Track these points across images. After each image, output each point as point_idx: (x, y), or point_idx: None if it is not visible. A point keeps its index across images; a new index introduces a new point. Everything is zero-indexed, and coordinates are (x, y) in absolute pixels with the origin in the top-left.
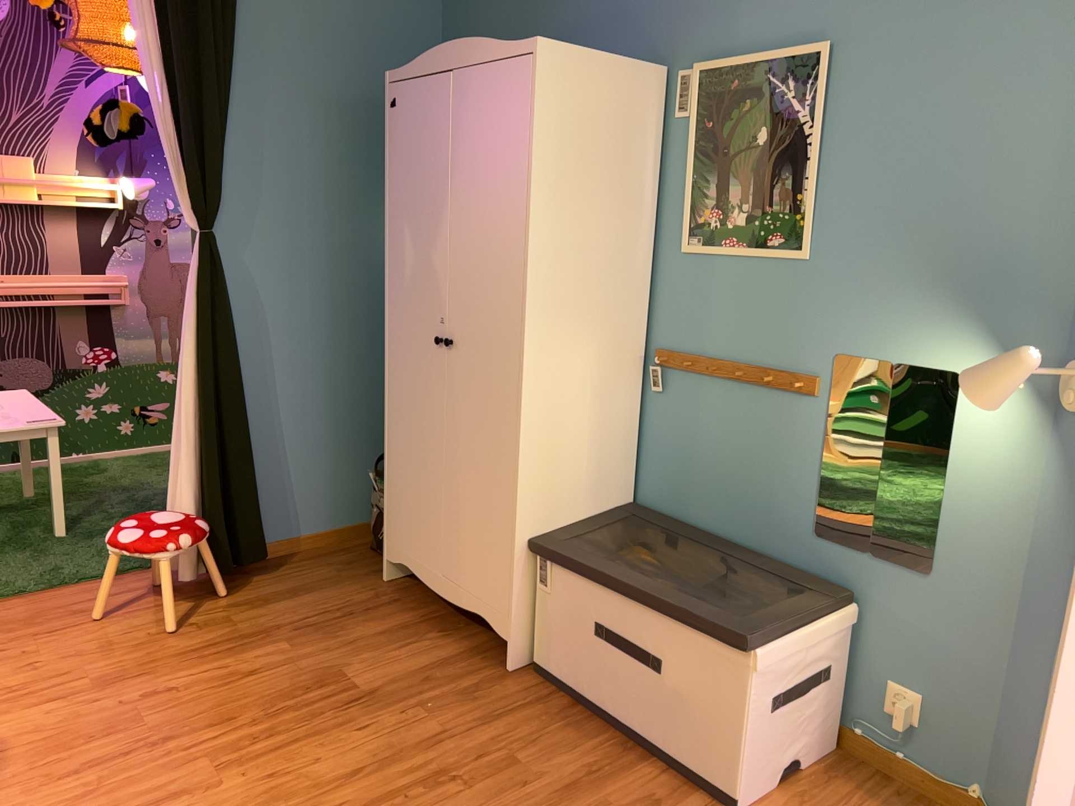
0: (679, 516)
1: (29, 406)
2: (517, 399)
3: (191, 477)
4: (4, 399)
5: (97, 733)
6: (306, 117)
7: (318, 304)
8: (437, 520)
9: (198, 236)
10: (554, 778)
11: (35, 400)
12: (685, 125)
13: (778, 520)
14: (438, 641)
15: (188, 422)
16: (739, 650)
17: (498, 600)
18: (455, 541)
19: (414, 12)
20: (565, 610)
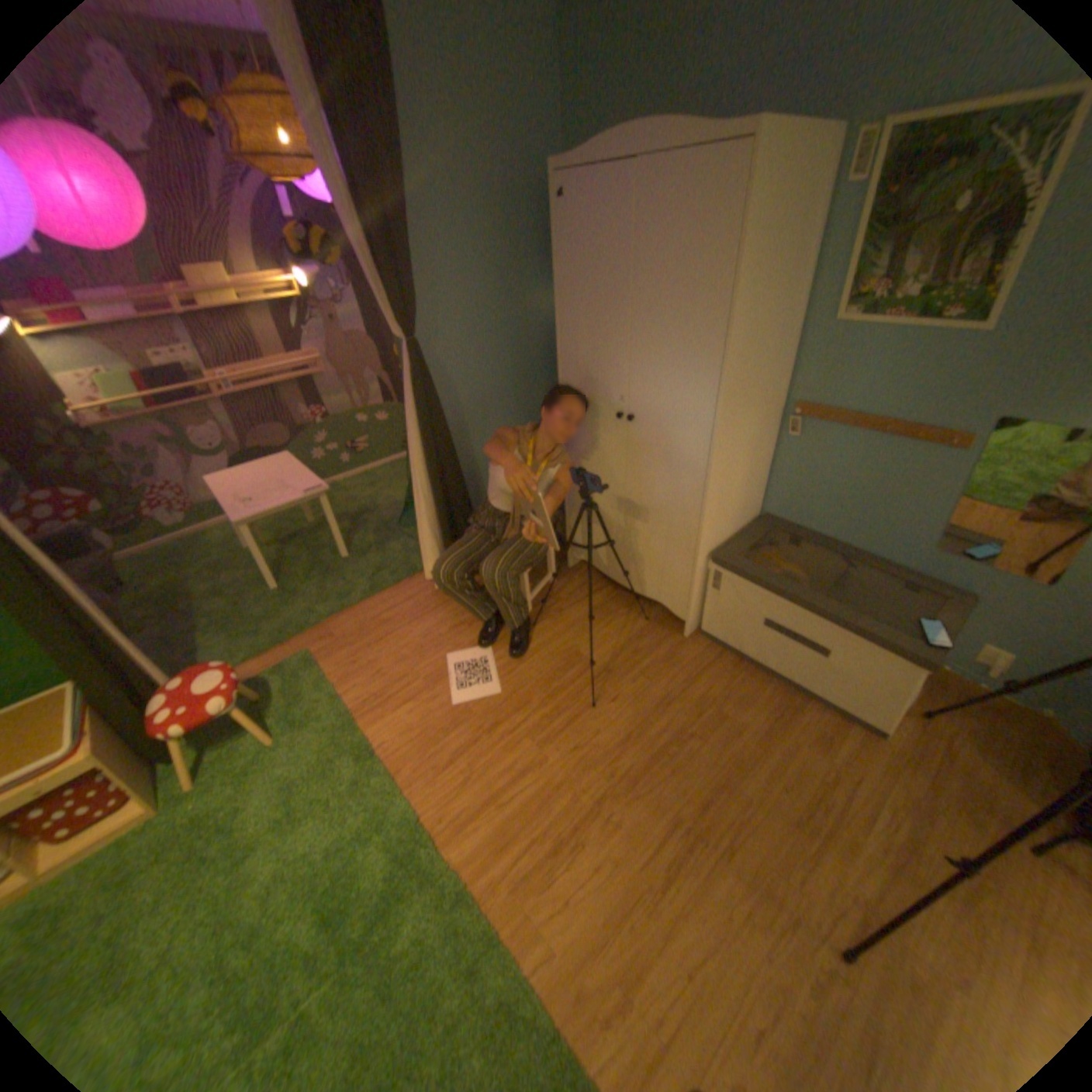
0: (800, 526)
1: (294, 474)
2: (706, 471)
3: (433, 524)
4: (272, 468)
5: (447, 726)
6: (462, 211)
7: (491, 378)
8: (617, 541)
9: (401, 343)
10: (753, 728)
11: (295, 467)
12: (857, 192)
13: (900, 537)
14: (627, 617)
15: (424, 490)
16: (915, 663)
17: (683, 603)
18: (632, 554)
19: (535, 75)
20: (735, 609)
